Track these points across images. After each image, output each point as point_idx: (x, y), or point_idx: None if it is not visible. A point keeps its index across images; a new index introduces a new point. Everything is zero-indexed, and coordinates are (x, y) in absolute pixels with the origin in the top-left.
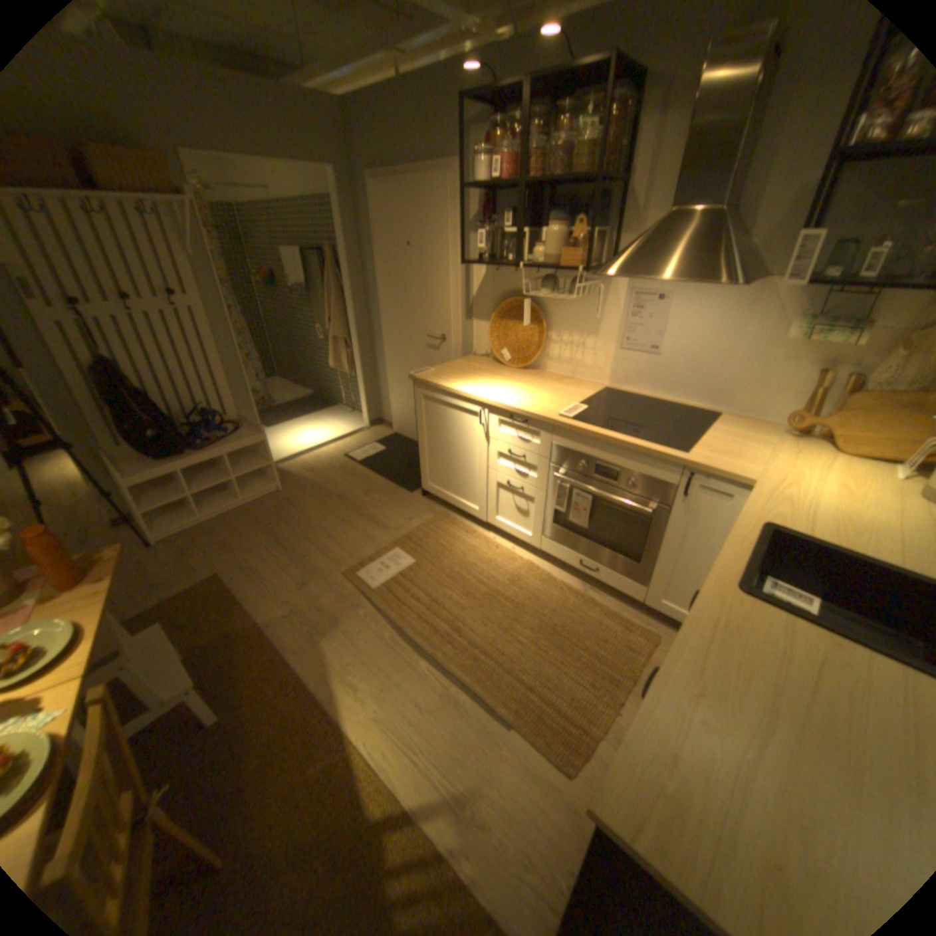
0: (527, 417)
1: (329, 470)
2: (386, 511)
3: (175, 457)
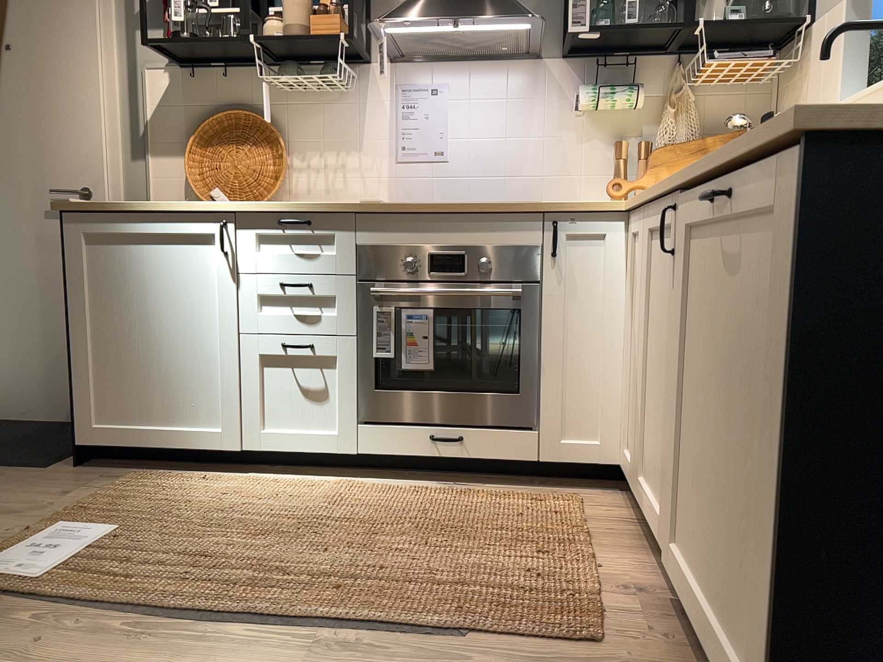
0: (310, 213)
1: None
2: None
3: None
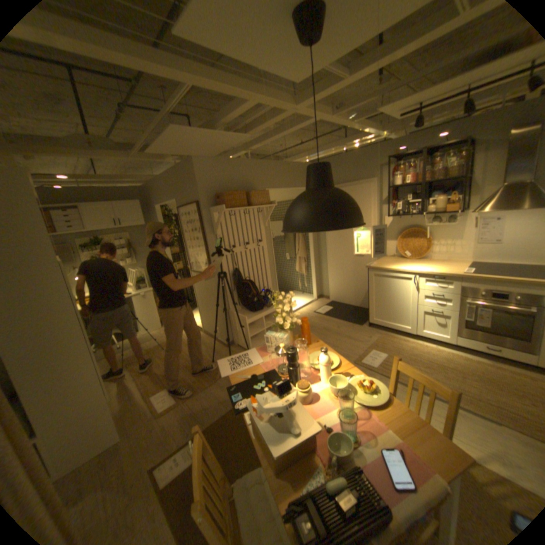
0: (444, 275)
1: (311, 318)
2: (354, 334)
3: (260, 310)
